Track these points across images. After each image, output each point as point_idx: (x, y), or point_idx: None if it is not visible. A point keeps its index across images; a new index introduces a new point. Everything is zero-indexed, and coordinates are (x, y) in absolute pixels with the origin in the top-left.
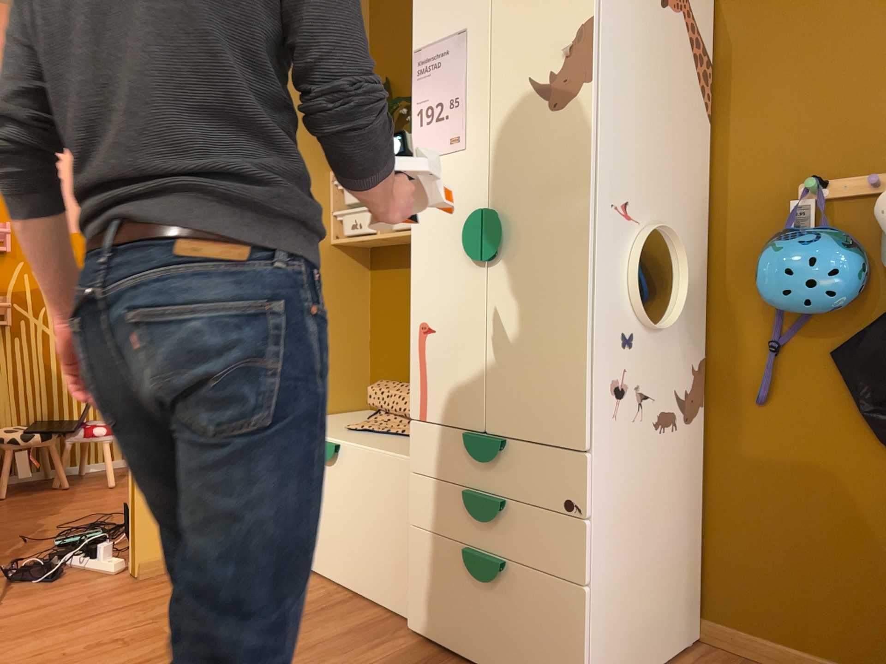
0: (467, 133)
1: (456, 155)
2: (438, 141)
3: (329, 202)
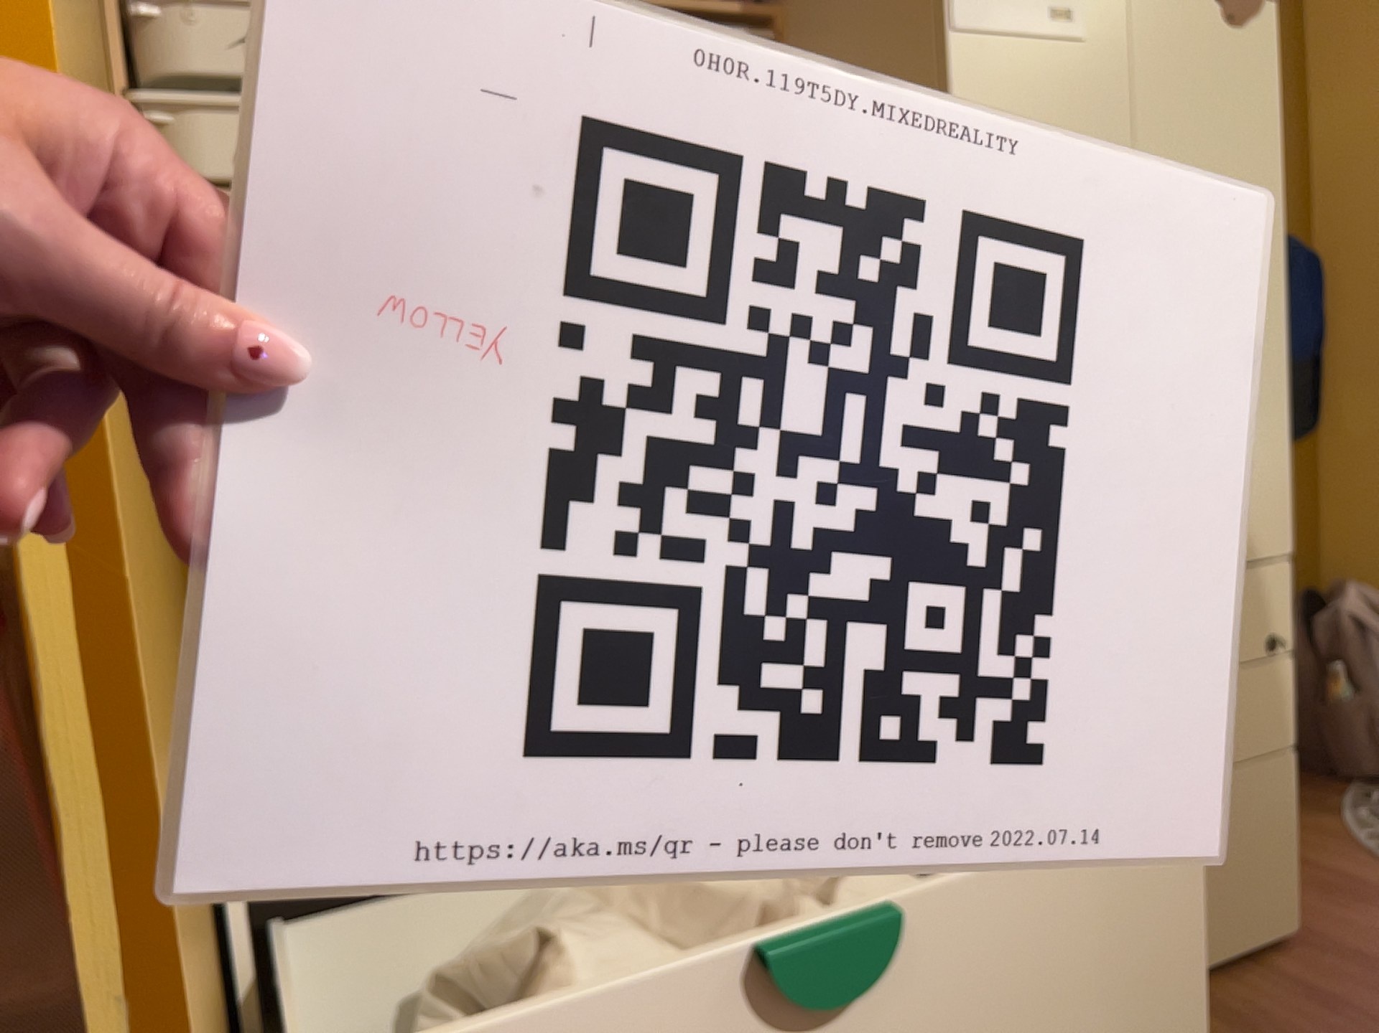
0: (1089, 8)
1: (1067, 47)
2: (1021, 2)
3: (108, 55)
